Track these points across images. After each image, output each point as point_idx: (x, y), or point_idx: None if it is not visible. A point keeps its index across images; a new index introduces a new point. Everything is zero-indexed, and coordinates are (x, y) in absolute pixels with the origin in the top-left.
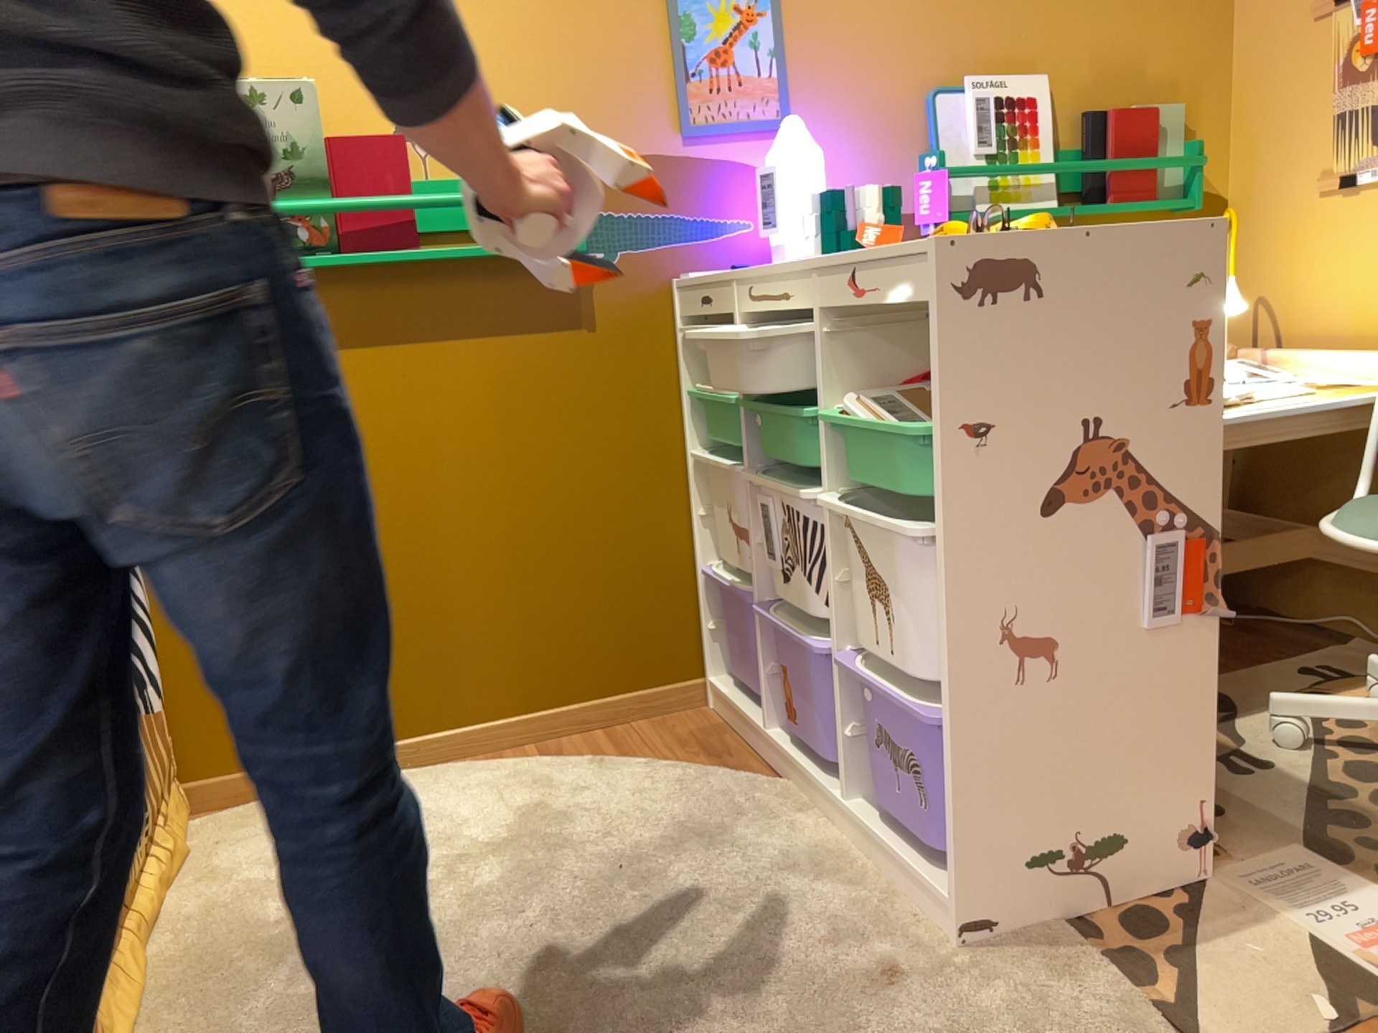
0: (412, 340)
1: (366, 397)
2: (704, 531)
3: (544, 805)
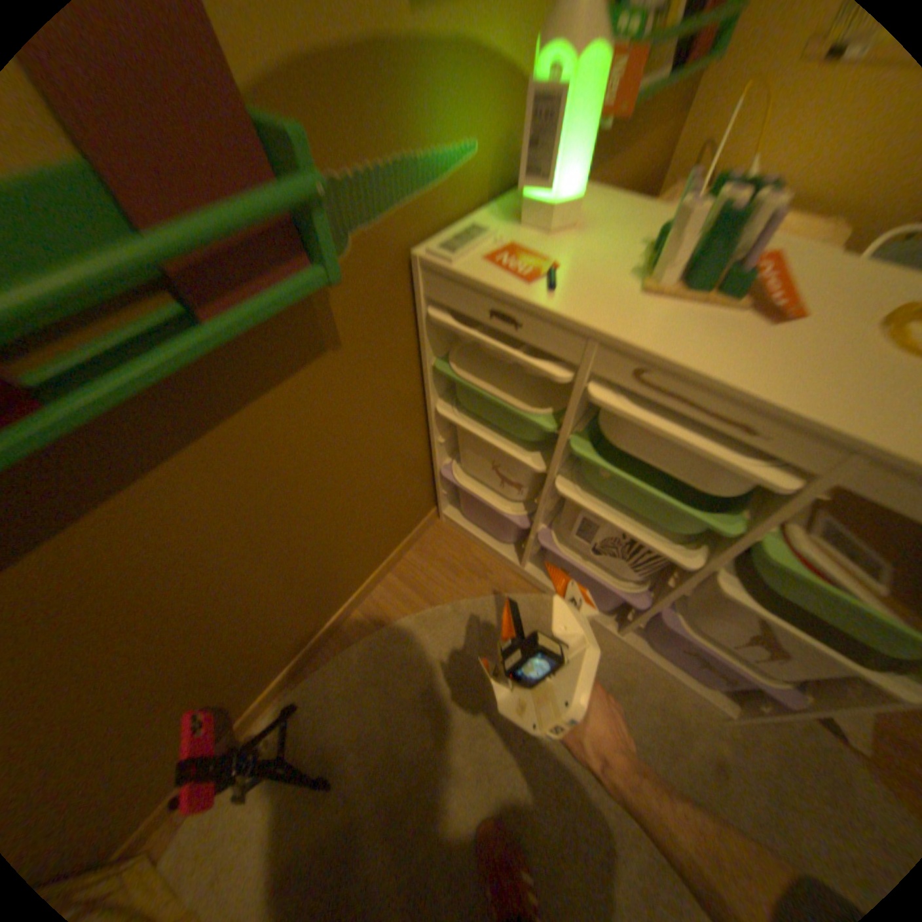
0: (115, 493)
1: (90, 586)
2: (441, 448)
3: (427, 690)
